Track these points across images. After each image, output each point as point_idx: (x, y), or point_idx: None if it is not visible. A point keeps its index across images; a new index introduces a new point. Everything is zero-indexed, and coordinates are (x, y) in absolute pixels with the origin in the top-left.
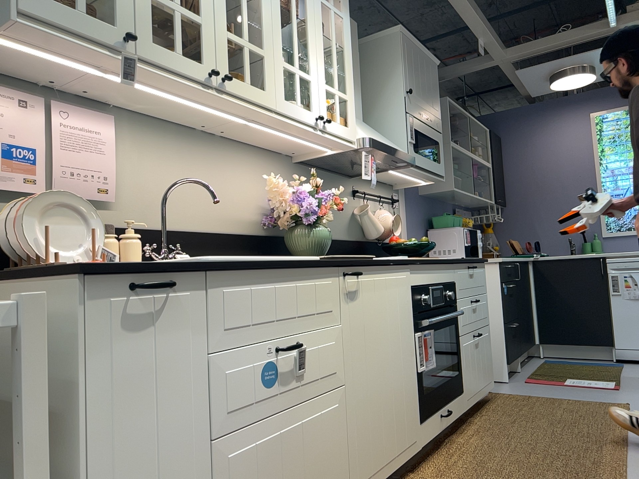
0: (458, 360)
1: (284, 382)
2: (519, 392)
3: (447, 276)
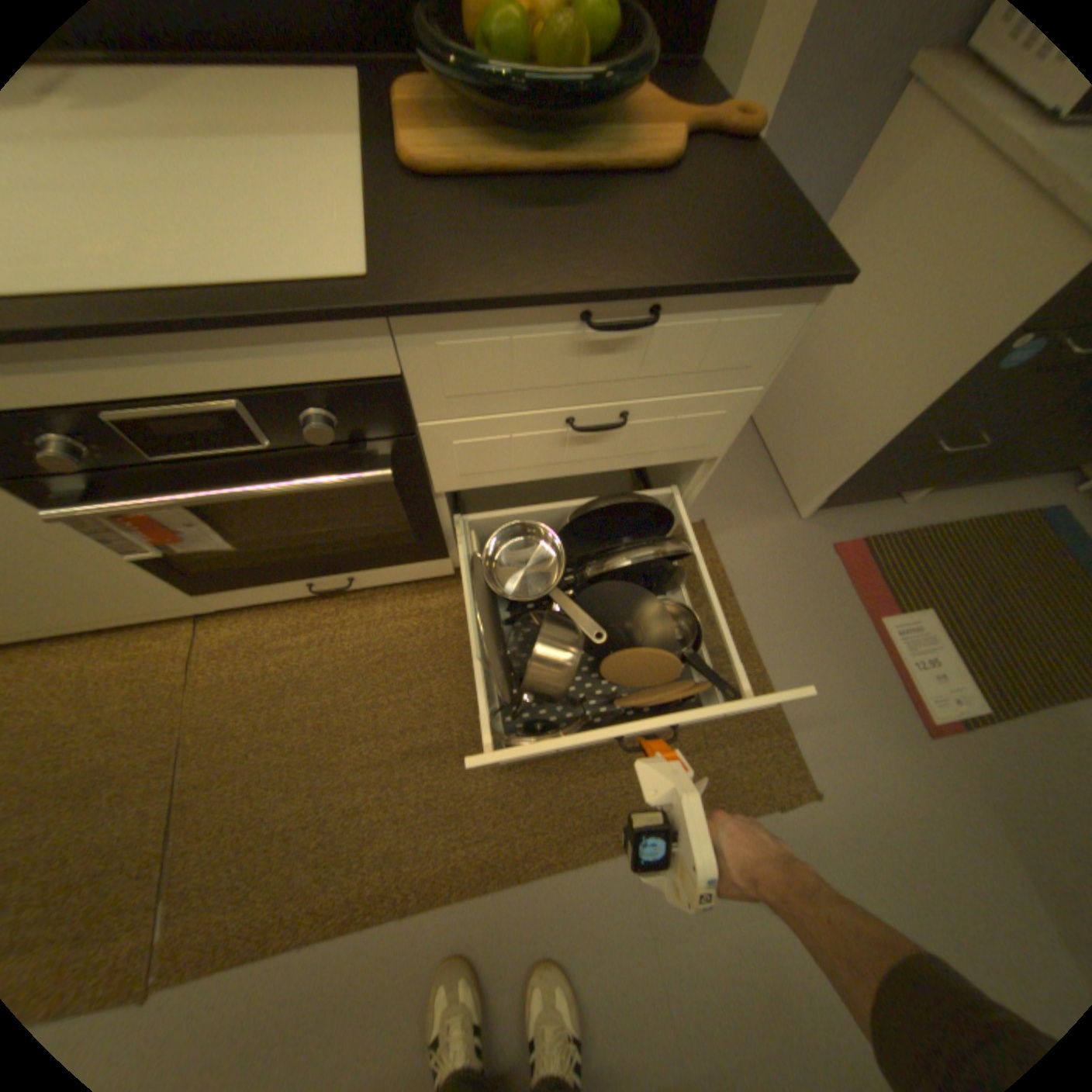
0: (424, 524)
1: None
2: (743, 567)
3: (284, 367)
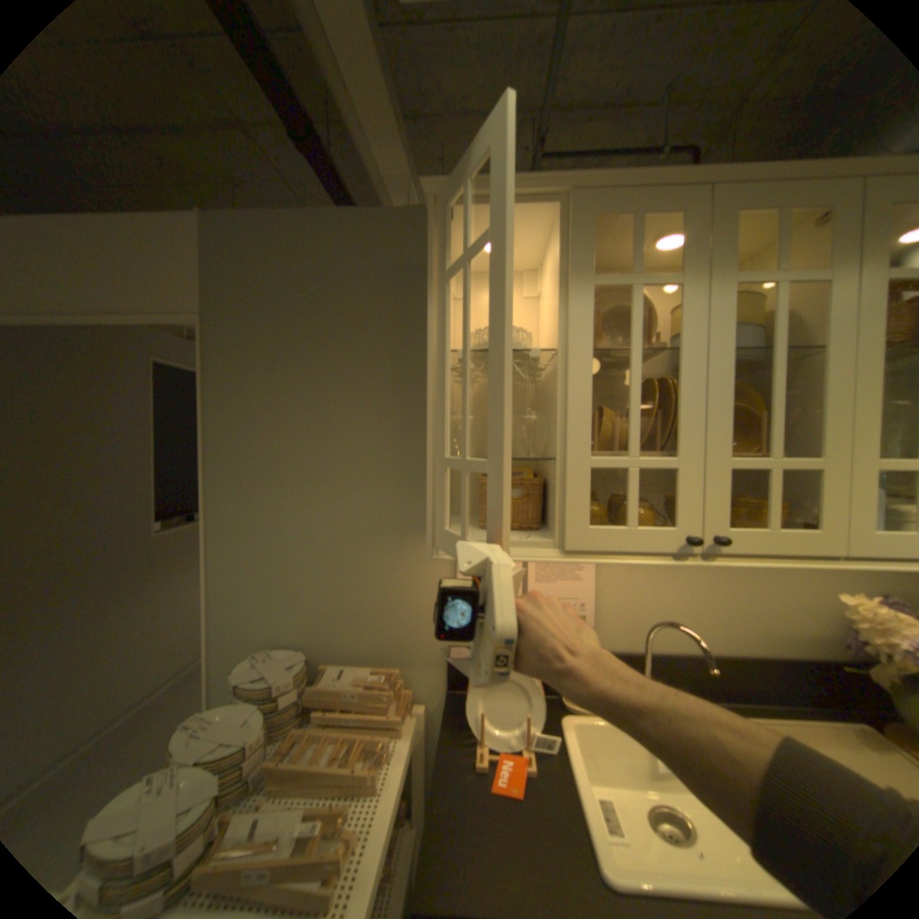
0: None
1: None
2: None
3: None
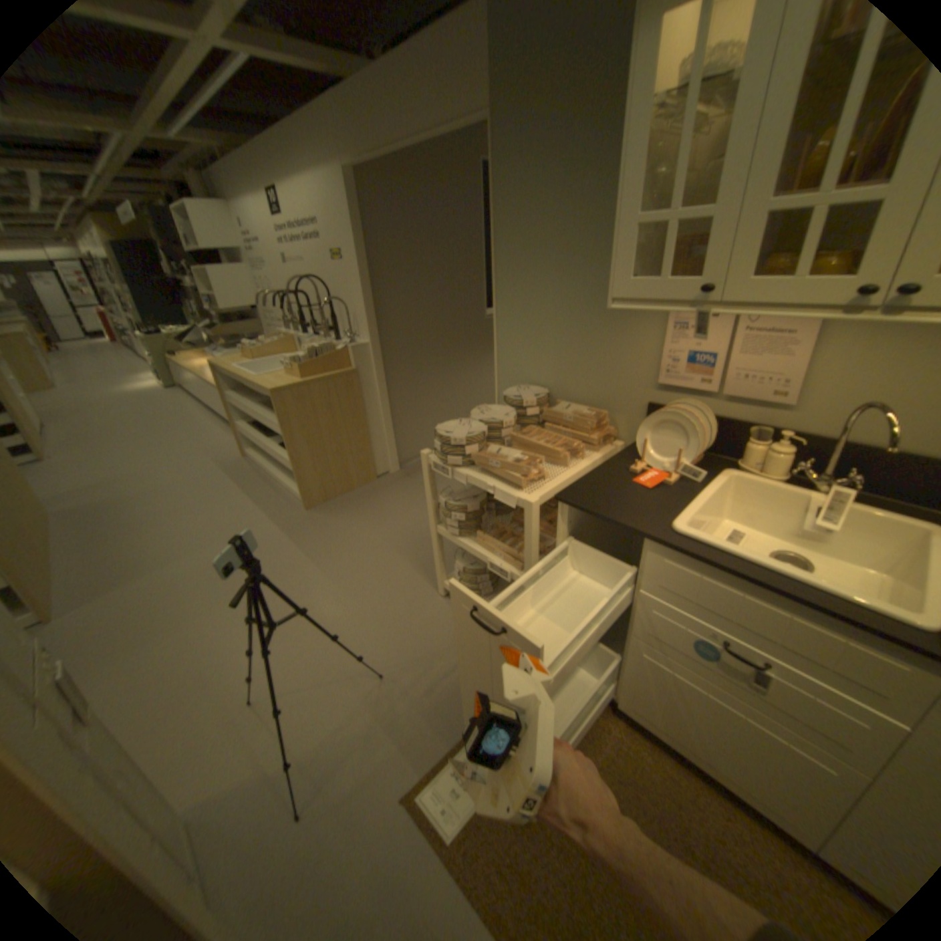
0: None
1: (731, 674)
2: None
3: None
